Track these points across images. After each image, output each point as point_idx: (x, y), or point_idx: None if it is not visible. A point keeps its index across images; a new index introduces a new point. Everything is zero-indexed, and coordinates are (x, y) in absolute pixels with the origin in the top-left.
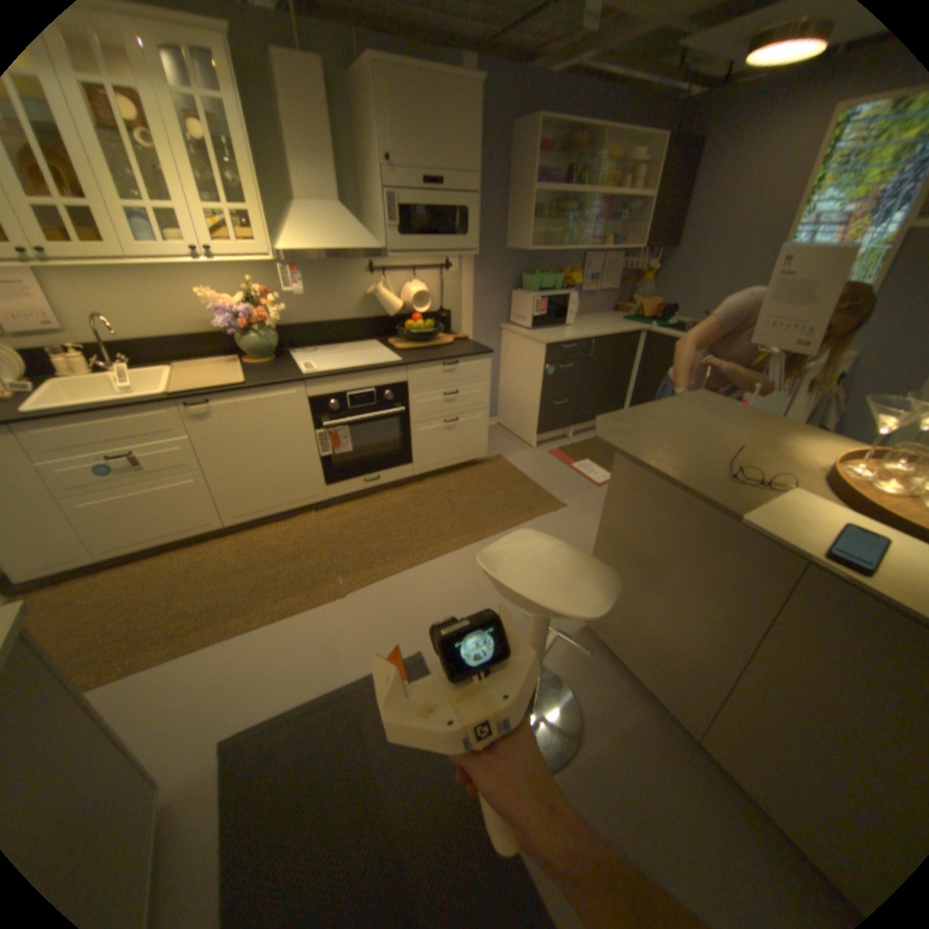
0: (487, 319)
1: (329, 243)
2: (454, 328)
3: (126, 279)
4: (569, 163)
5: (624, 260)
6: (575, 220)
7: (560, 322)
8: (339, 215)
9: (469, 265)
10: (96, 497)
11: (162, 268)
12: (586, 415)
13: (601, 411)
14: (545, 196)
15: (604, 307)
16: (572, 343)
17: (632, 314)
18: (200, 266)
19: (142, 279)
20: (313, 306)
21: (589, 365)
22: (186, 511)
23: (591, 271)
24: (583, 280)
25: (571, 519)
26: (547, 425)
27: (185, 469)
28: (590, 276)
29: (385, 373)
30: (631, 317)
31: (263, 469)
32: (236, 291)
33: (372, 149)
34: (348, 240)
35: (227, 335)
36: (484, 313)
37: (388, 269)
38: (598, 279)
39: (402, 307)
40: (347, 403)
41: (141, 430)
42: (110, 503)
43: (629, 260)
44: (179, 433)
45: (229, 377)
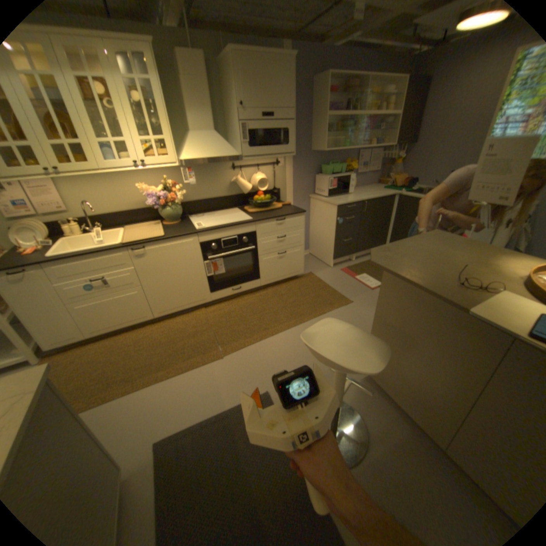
0: (301, 192)
1: (209, 154)
2: (282, 198)
3: (100, 181)
4: (348, 98)
5: (383, 153)
6: (352, 131)
7: (345, 192)
8: (214, 138)
9: (290, 162)
10: (85, 302)
11: (119, 174)
12: (363, 246)
13: (372, 244)
14: (333, 118)
15: (372, 181)
16: (353, 204)
17: (389, 185)
18: (139, 172)
19: (108, 180)
20: (201, 190)
21: (363, 216)
22: (133, 309)
23: (363, 160)
24: (358, 166)
25: (356, 310)
26: (339, 253)
27: (132, 286)
28: (362, 163)
29: (243, 227)
30: (389, 186)
31: (175, 284)
32: (159, 184)
33: (233, 99)
34: (220, 152)
35: (154, 209)
36: (299, 189)
37: (243, 167)
38: (367, 165)
39: (251, 188)
40: (221, 245)
41: (109, 265)
42: (92, 306)
43: (386, 153)
44: (129, 266)
45: (156, 233)
